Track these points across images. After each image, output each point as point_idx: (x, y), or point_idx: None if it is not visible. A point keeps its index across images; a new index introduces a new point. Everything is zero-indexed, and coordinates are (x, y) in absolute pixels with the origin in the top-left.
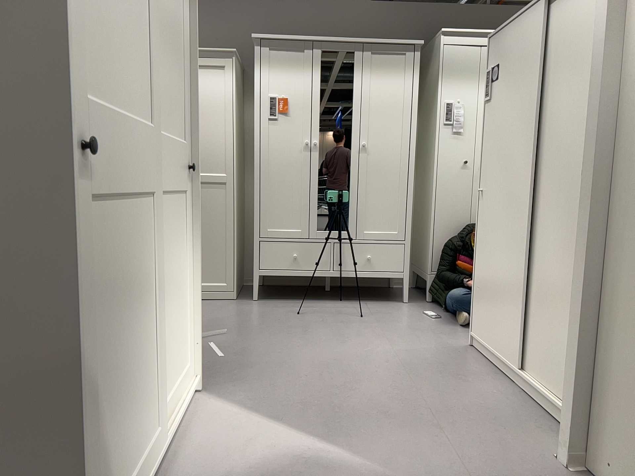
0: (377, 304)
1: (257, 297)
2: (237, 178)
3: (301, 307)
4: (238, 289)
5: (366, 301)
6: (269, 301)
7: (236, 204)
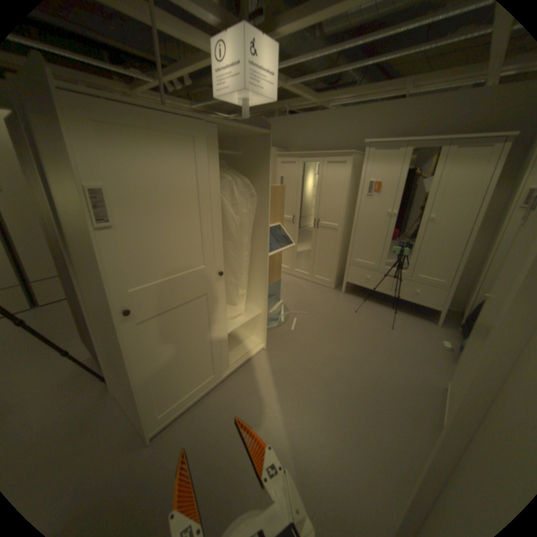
0: (415, 320)
1: (345, 290)
2: (344, 227)
3: (363, 306)
4: (338, 283)
5: (410, 315)
6: (349, 295)
7: (341, 241)
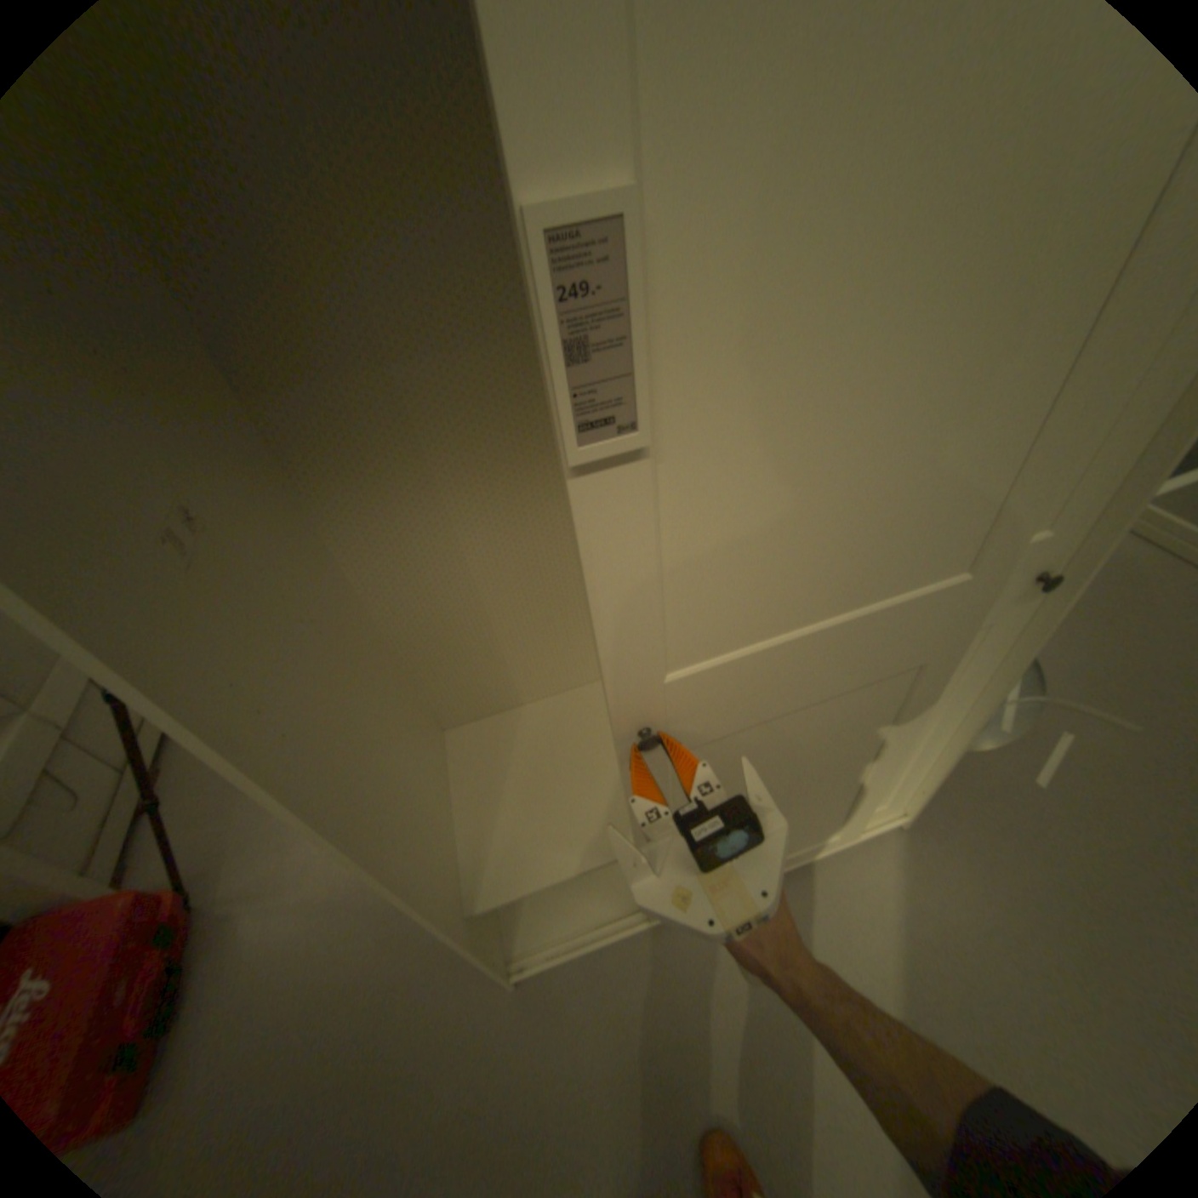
0: None
1: None
2: None
3: None
4: None
5: None
6: None
7: None
